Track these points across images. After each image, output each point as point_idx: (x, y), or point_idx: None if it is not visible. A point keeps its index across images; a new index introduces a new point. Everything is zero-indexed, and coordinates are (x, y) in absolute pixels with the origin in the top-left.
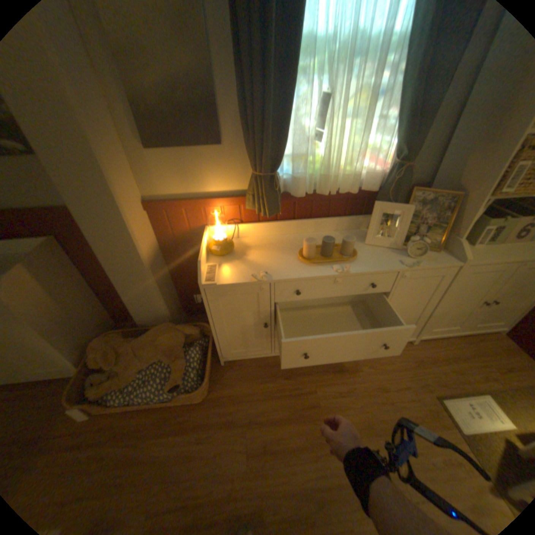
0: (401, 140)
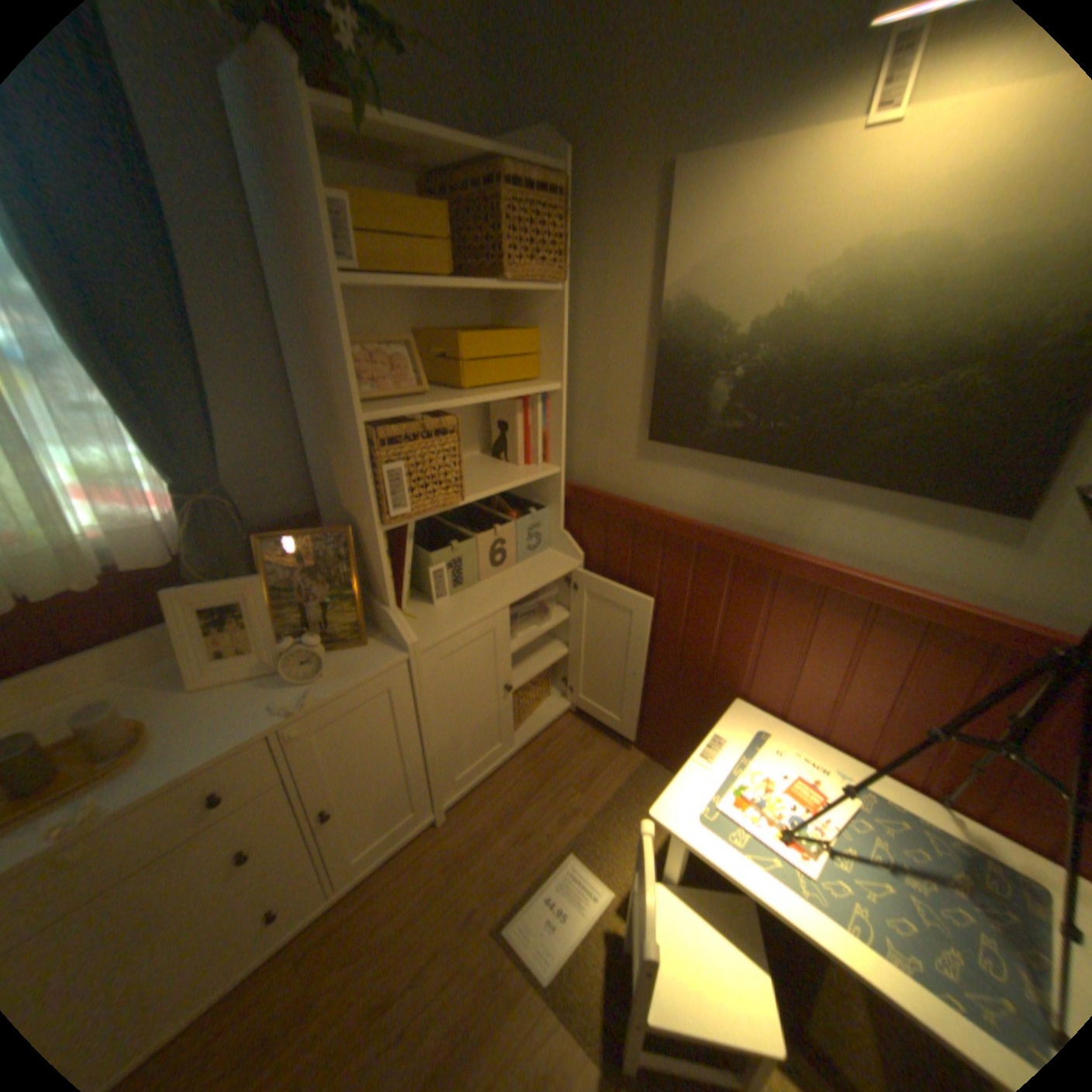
0: (146, 454)
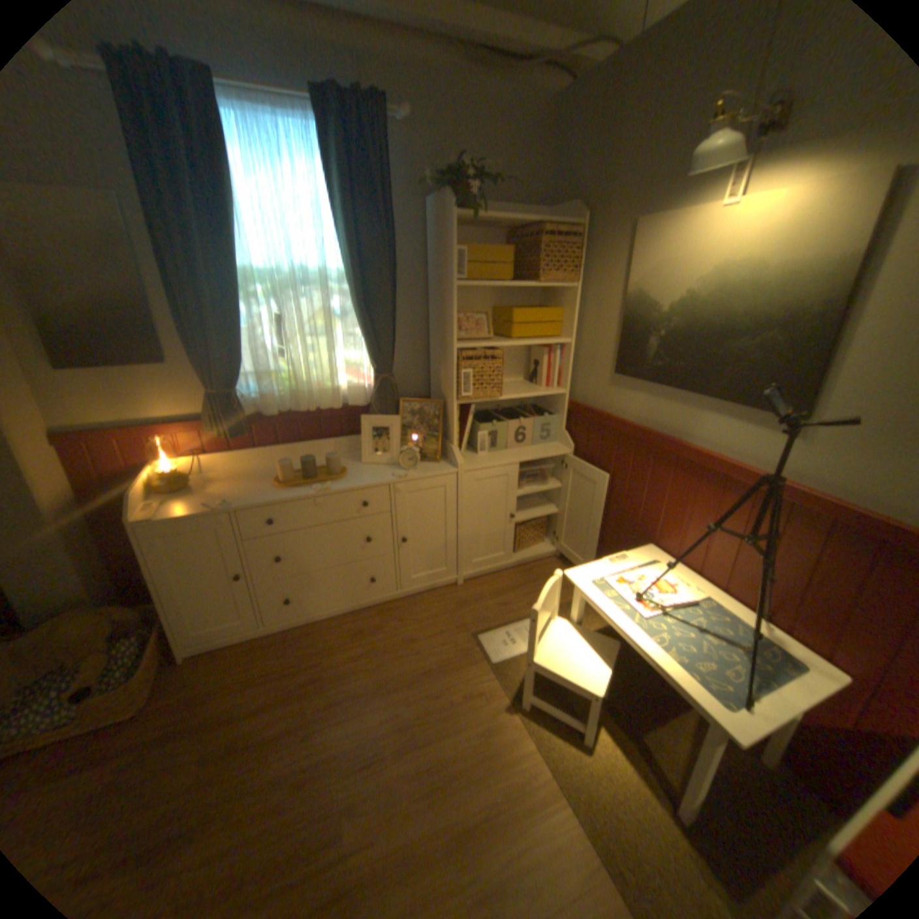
0: (368, 356)
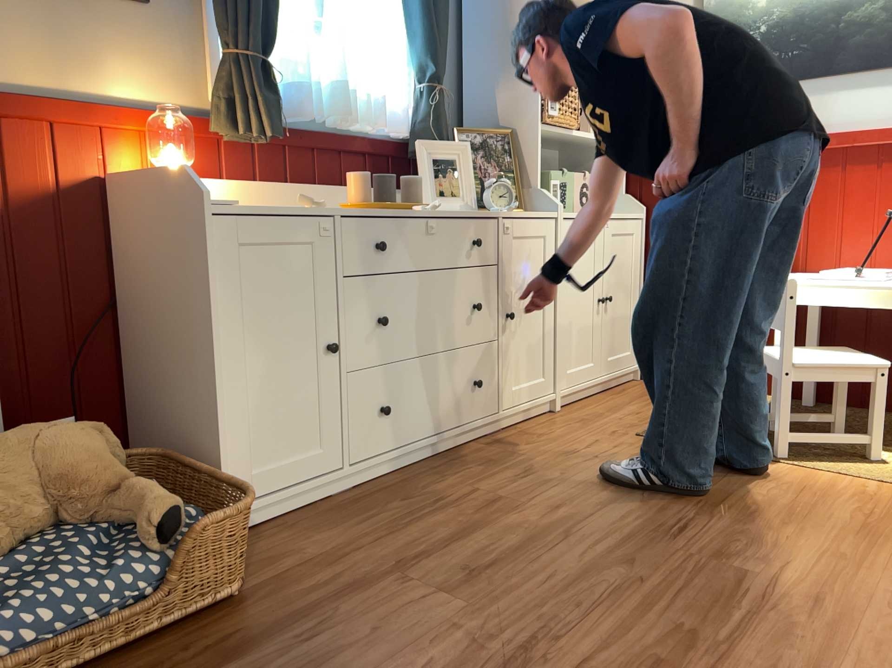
0: (420, 57)
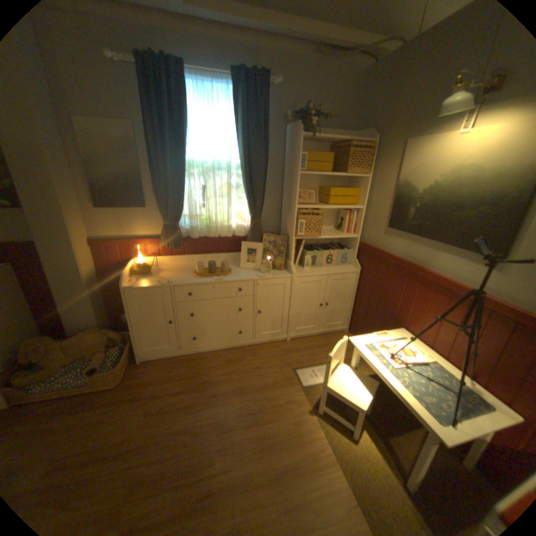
0: (248, 209)
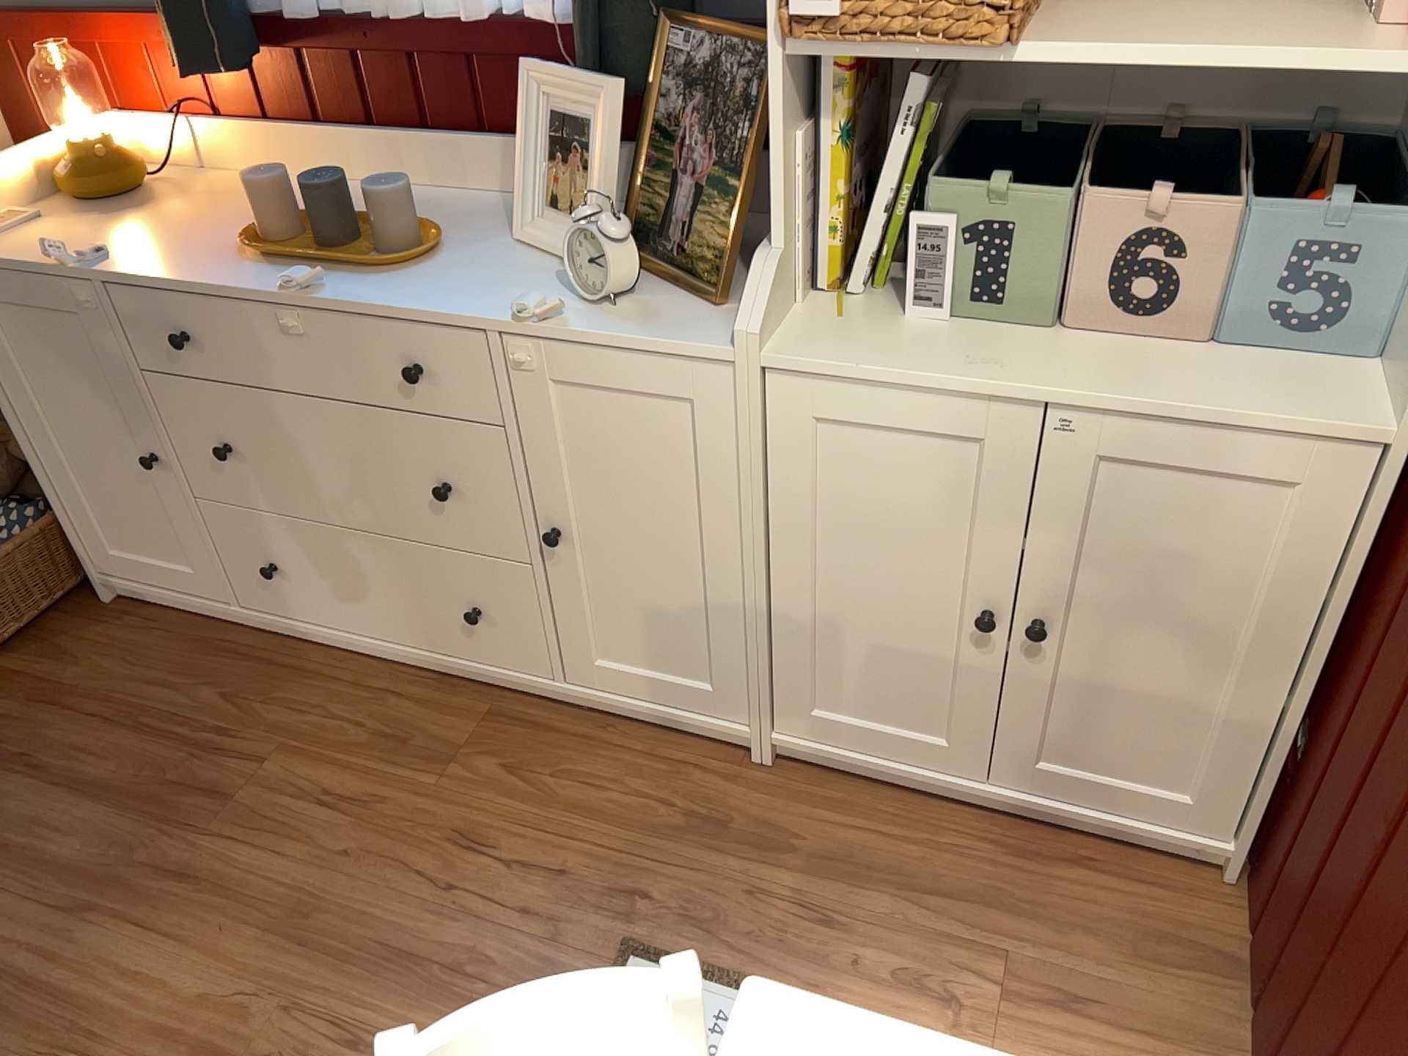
0: None
